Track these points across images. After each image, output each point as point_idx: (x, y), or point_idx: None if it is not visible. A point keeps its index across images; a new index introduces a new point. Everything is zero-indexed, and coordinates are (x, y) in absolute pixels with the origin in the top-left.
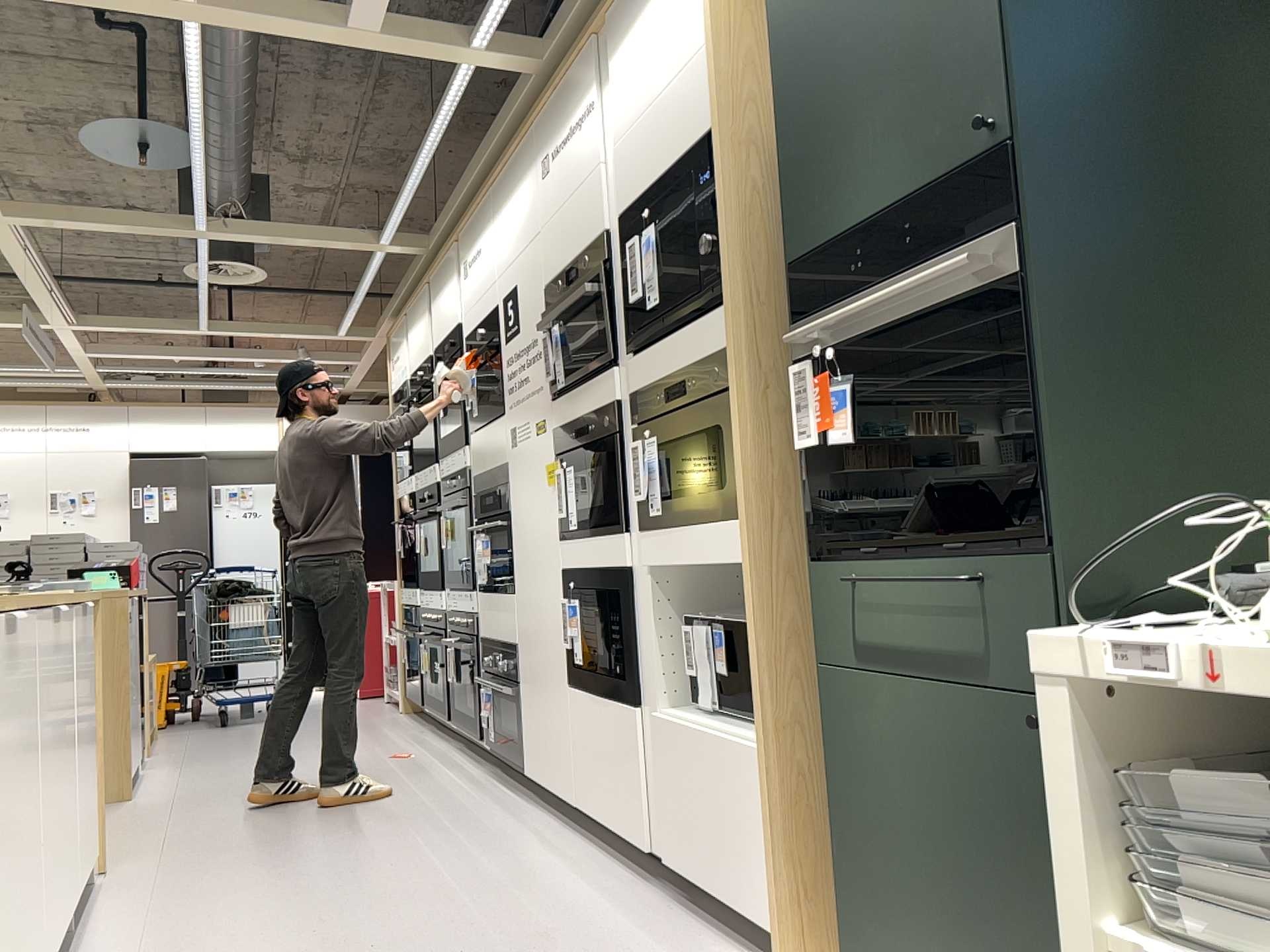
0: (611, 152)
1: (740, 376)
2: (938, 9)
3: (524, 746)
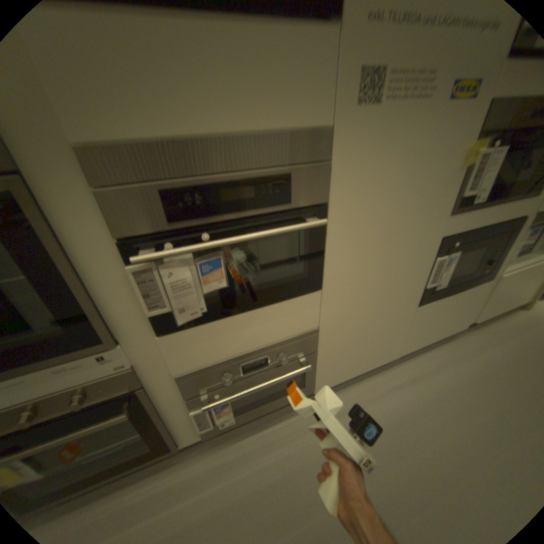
0: None
1: None
2: None
3: (316, 381)
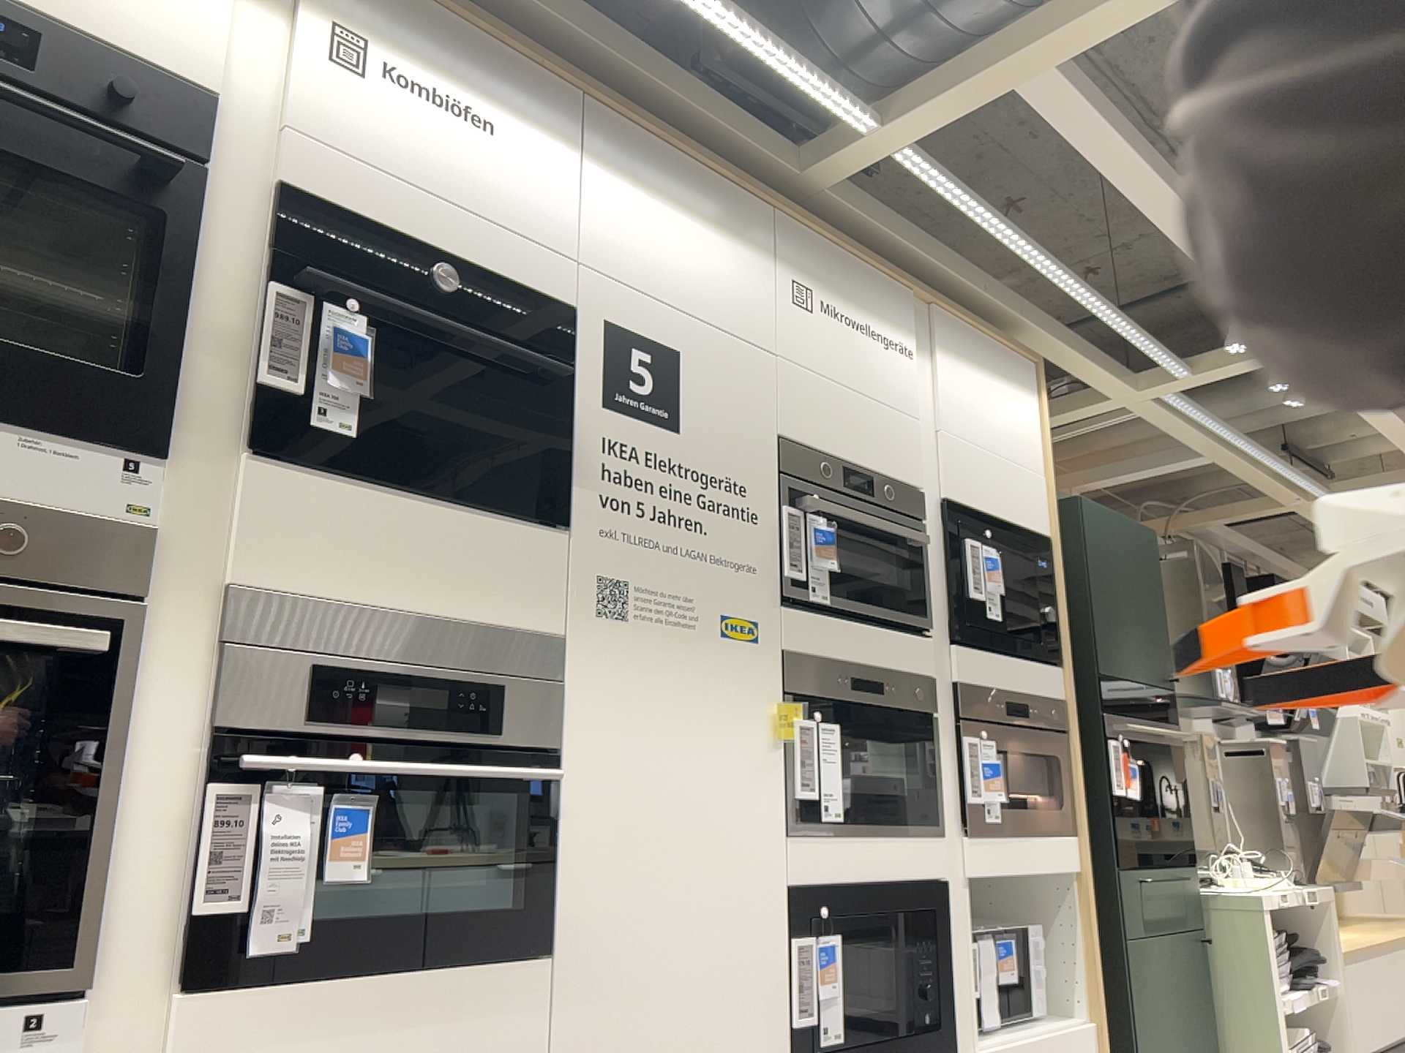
0: (924, 419)
1: (1070, 725)
2: (1149, 610)
3: None
